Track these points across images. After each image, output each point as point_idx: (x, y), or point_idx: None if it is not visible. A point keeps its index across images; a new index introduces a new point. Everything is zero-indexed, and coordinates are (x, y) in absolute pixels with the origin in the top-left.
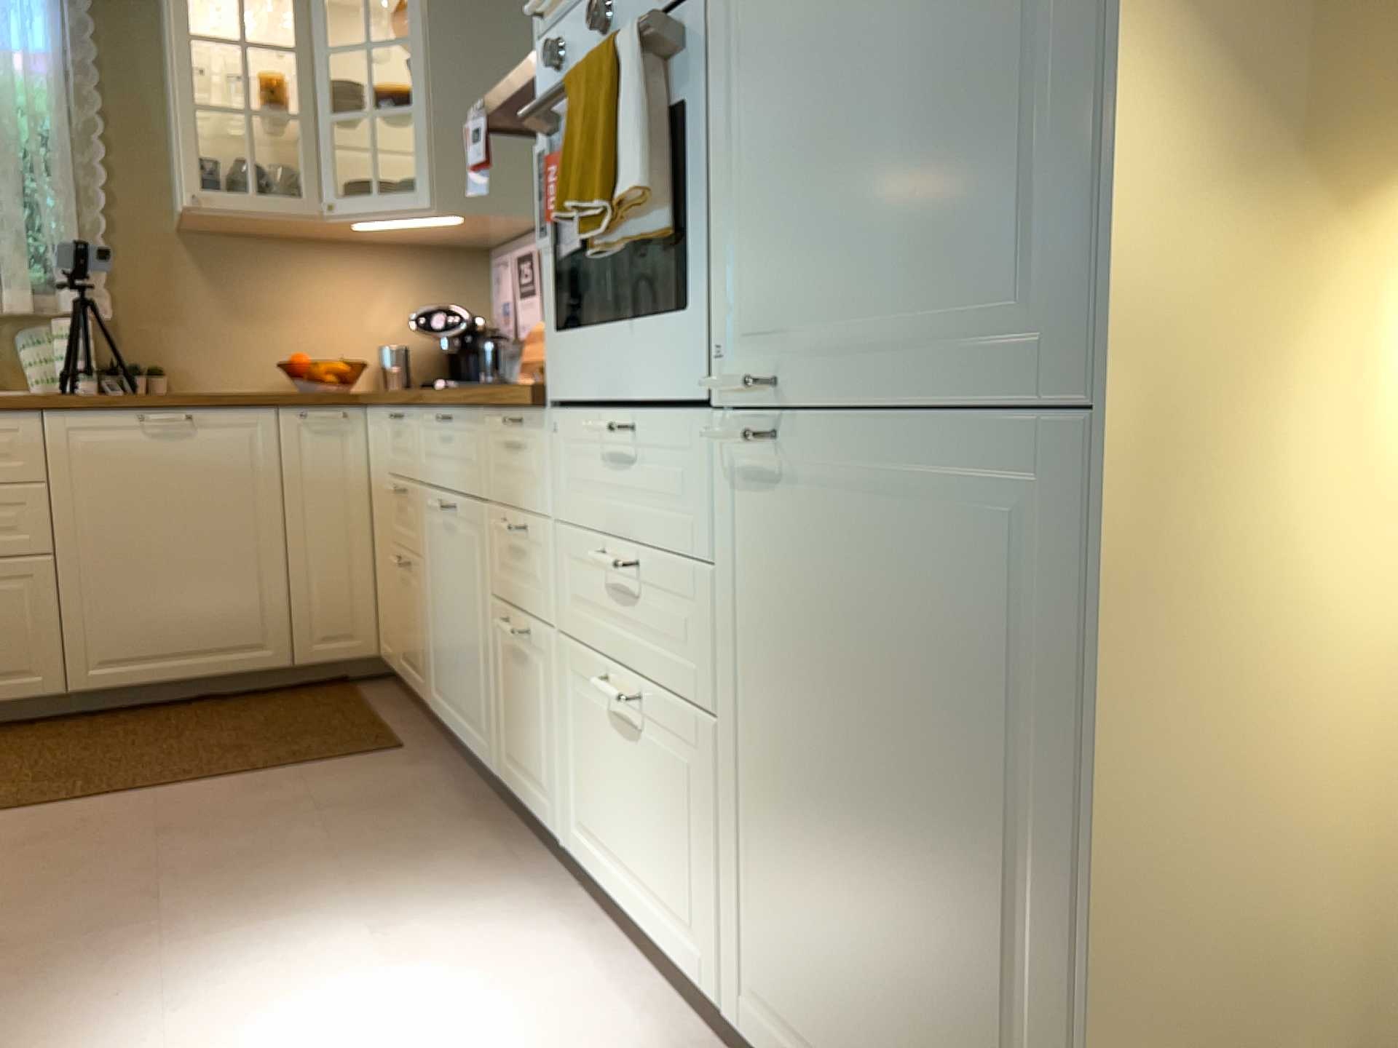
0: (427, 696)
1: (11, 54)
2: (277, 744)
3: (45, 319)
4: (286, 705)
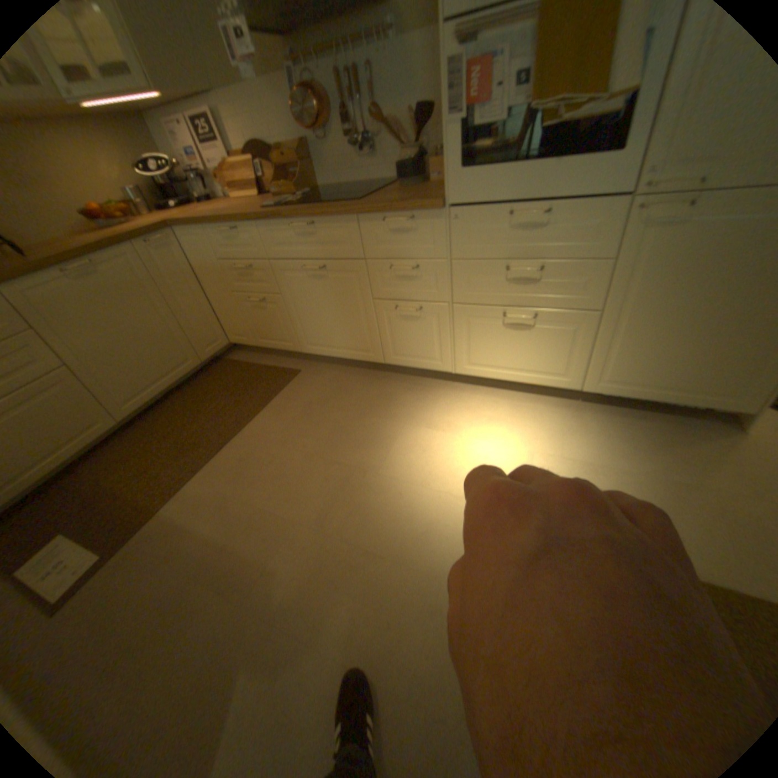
0: (298, 348)
1: None
2: (248, 393)
3: None
4: (214, 378)
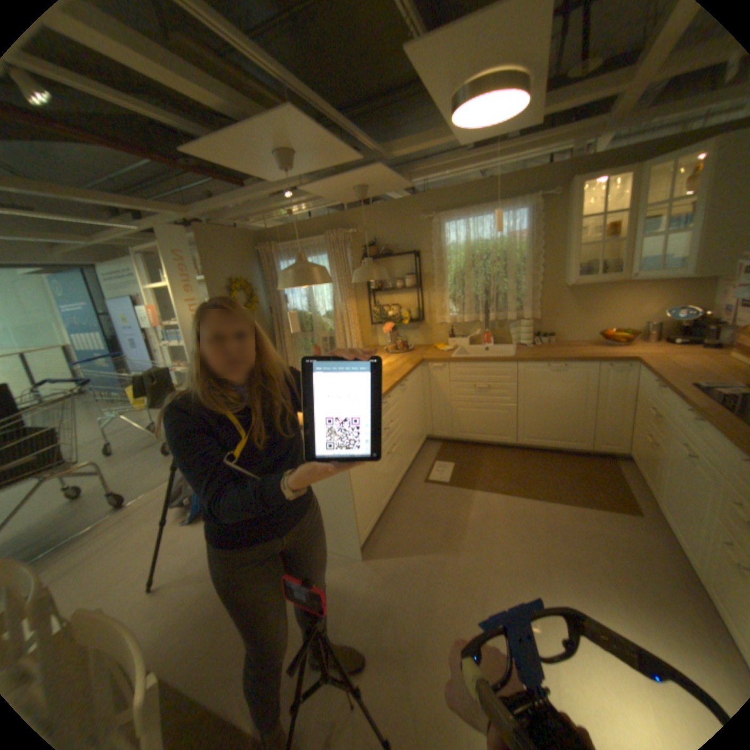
0: (658, 501)
1: (515, 234)
2: (587, 492)
3: (518, 319)
4: (589, 466)
